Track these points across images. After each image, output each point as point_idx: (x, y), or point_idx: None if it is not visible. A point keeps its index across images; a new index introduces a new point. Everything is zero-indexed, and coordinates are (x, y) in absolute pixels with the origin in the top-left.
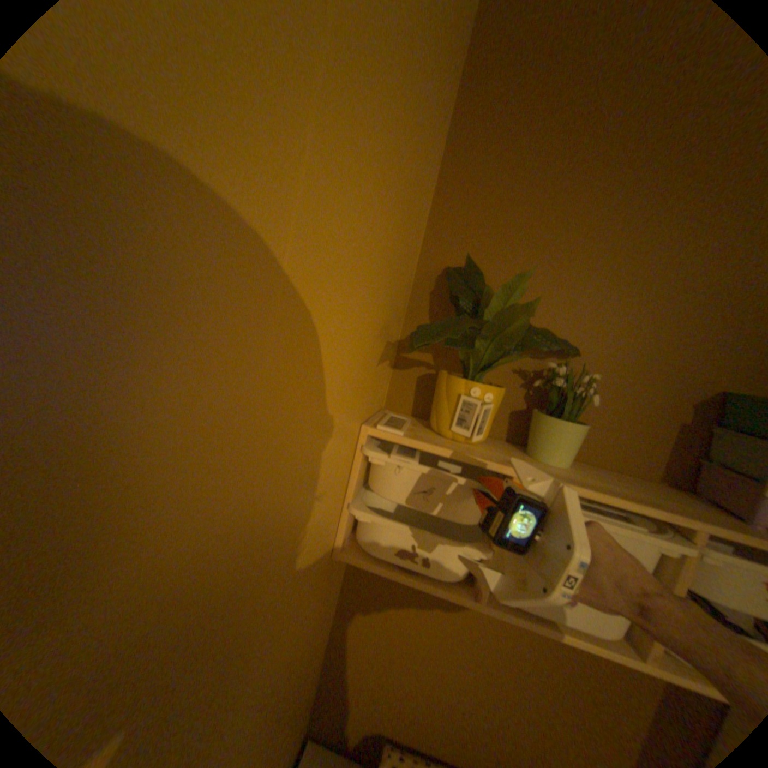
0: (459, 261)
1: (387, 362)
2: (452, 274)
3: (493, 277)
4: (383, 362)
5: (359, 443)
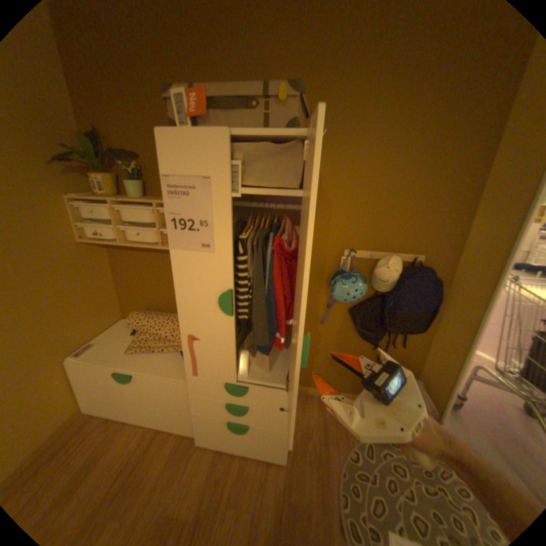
0: (89, 129)
1: (73, 175)
2: (83, 136)
3: (103, 133)
4: (67, 175)
5: (61, 202)
